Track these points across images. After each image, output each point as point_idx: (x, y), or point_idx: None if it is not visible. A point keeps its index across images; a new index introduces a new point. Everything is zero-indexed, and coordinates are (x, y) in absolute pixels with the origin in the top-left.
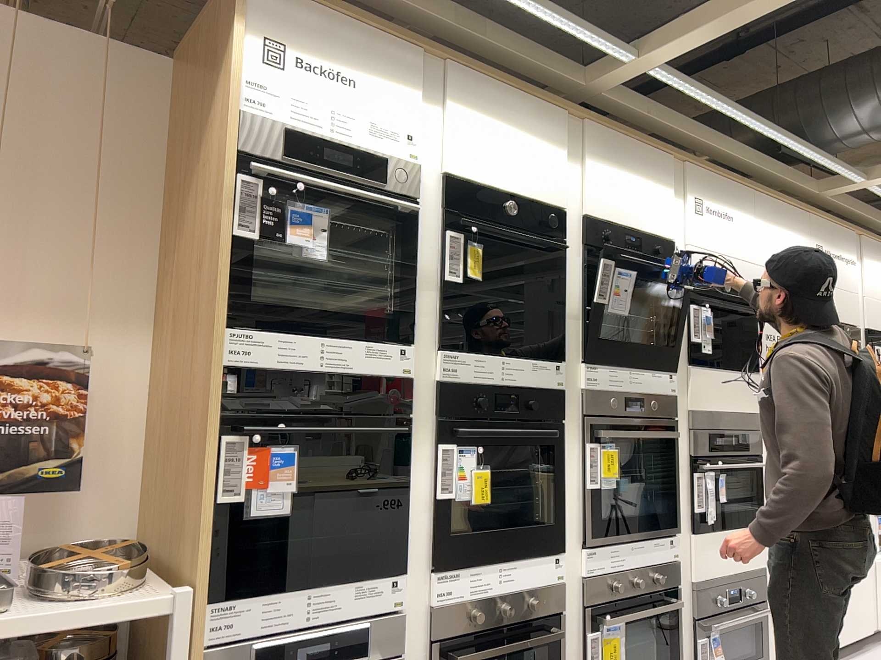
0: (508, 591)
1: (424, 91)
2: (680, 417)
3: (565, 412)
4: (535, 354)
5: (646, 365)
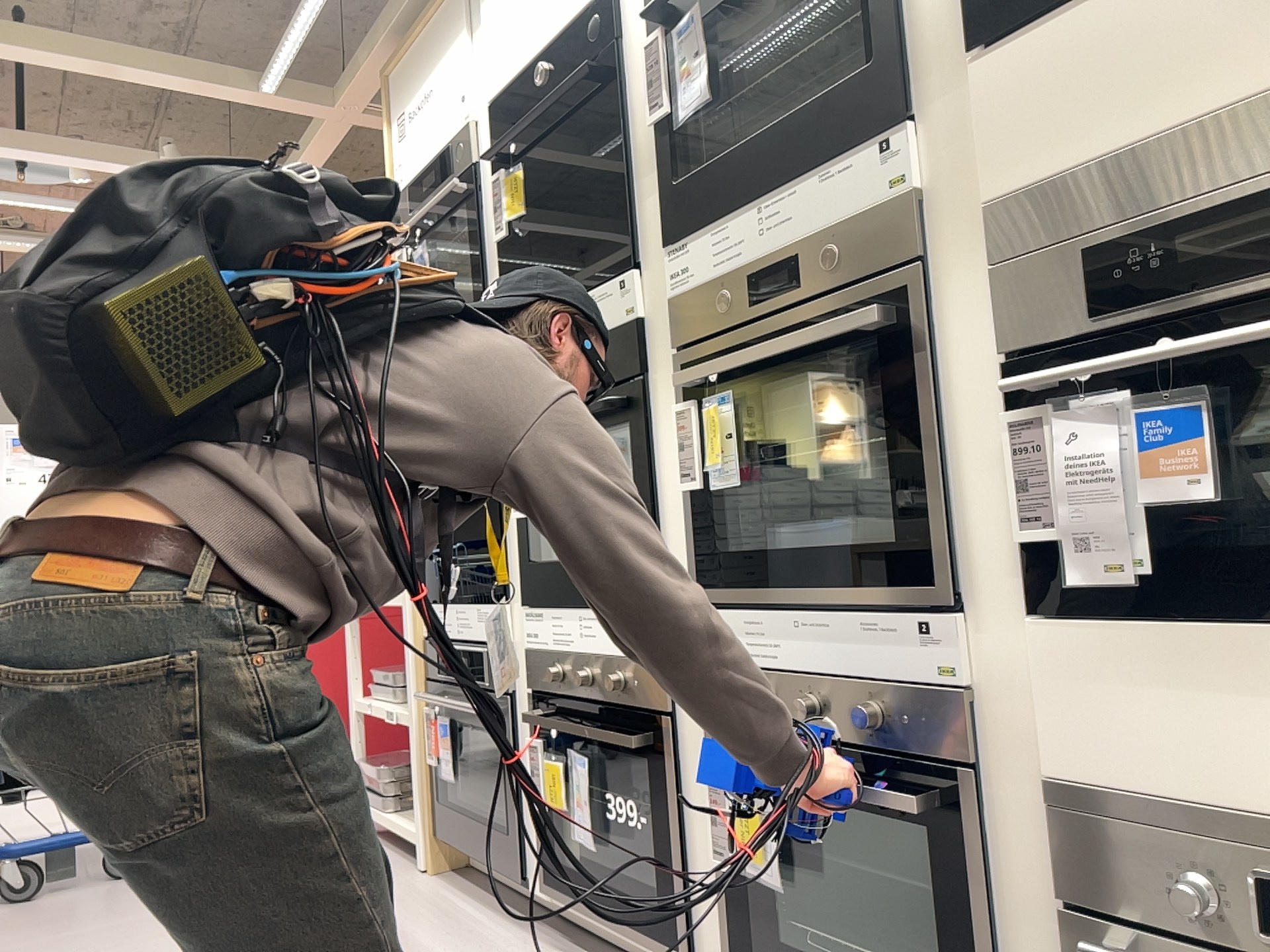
0: (589, 654)
1: (468, 29)
2: (952, 244)
3: (652, 356)
4: (601, 277)
5: (805, 161)
